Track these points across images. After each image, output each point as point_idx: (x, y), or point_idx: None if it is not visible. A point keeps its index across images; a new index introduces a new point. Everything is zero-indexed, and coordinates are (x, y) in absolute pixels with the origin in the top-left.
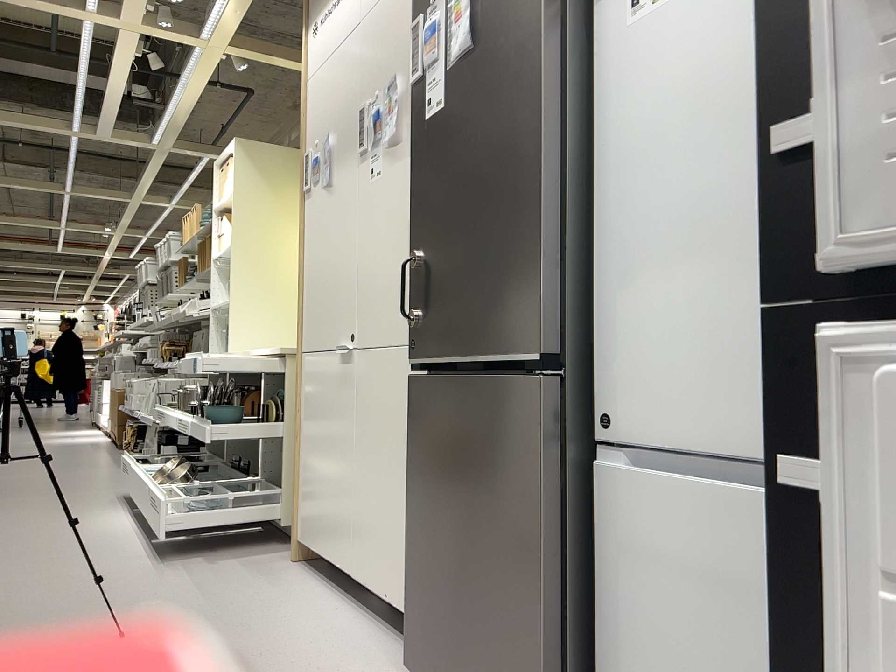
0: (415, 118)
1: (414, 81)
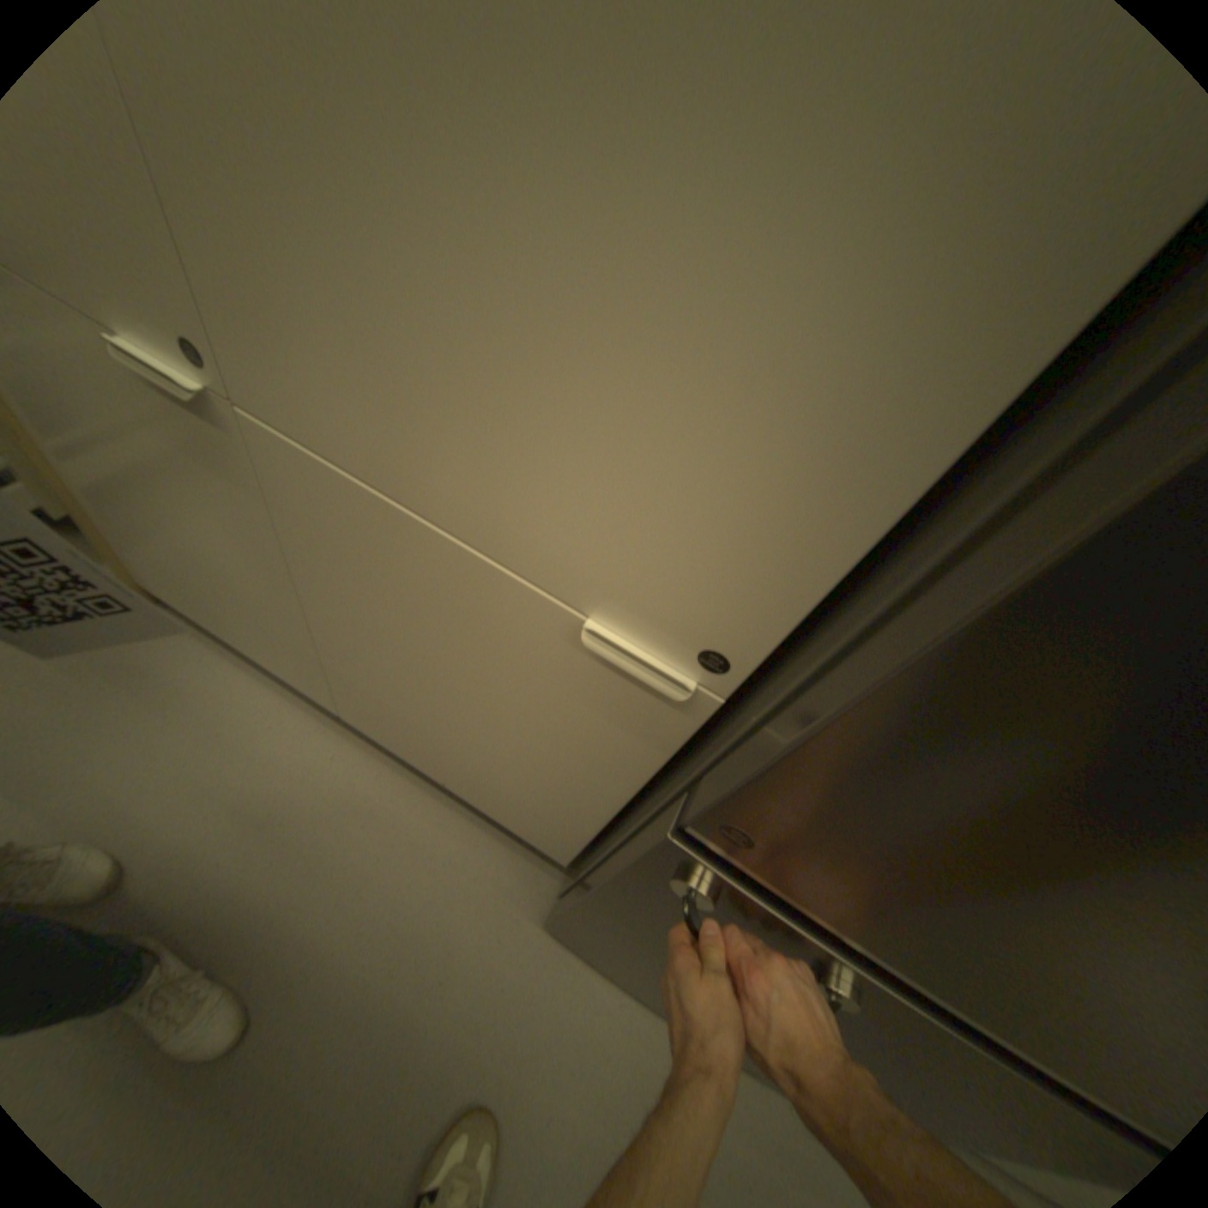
0: None
1: None
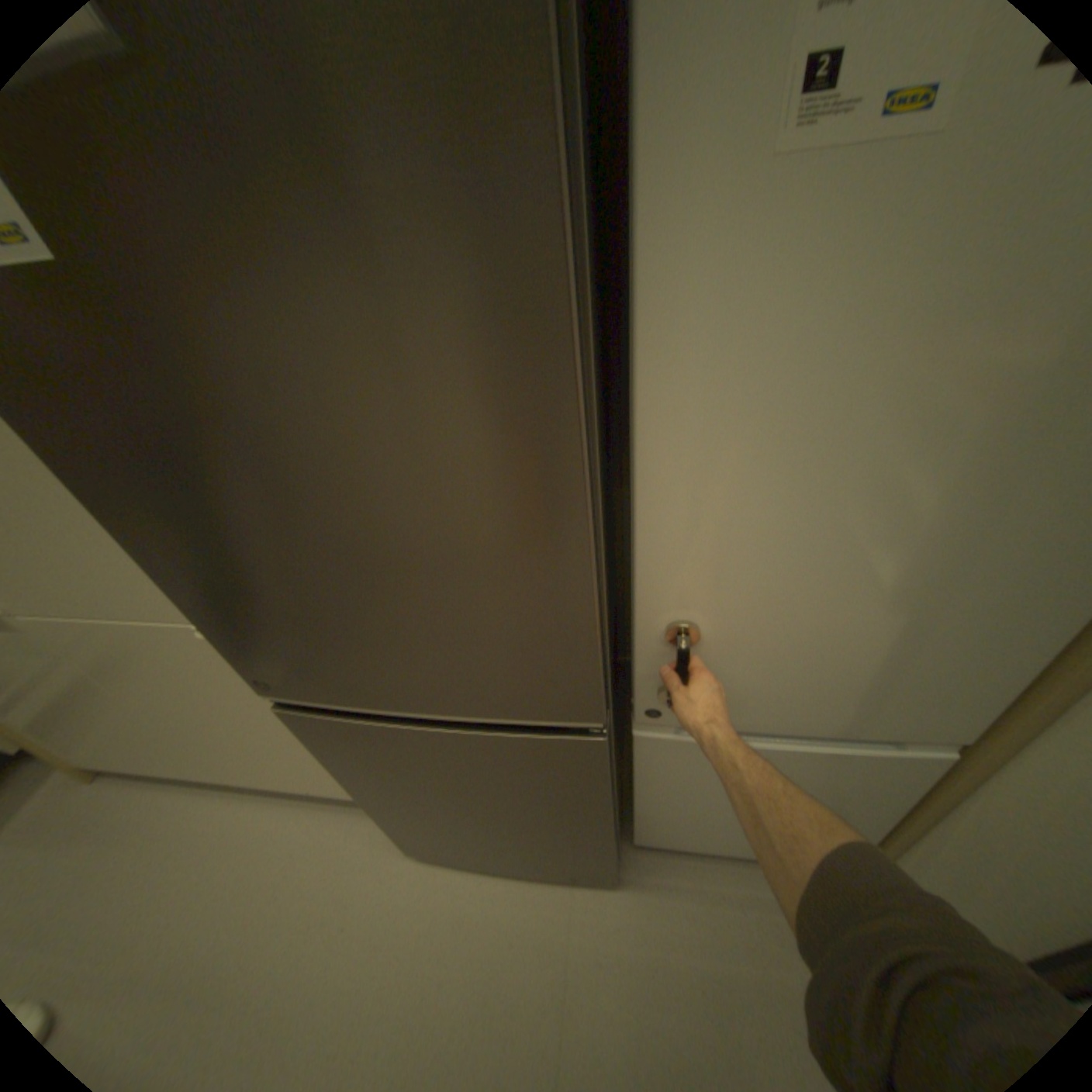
0: None
1: None
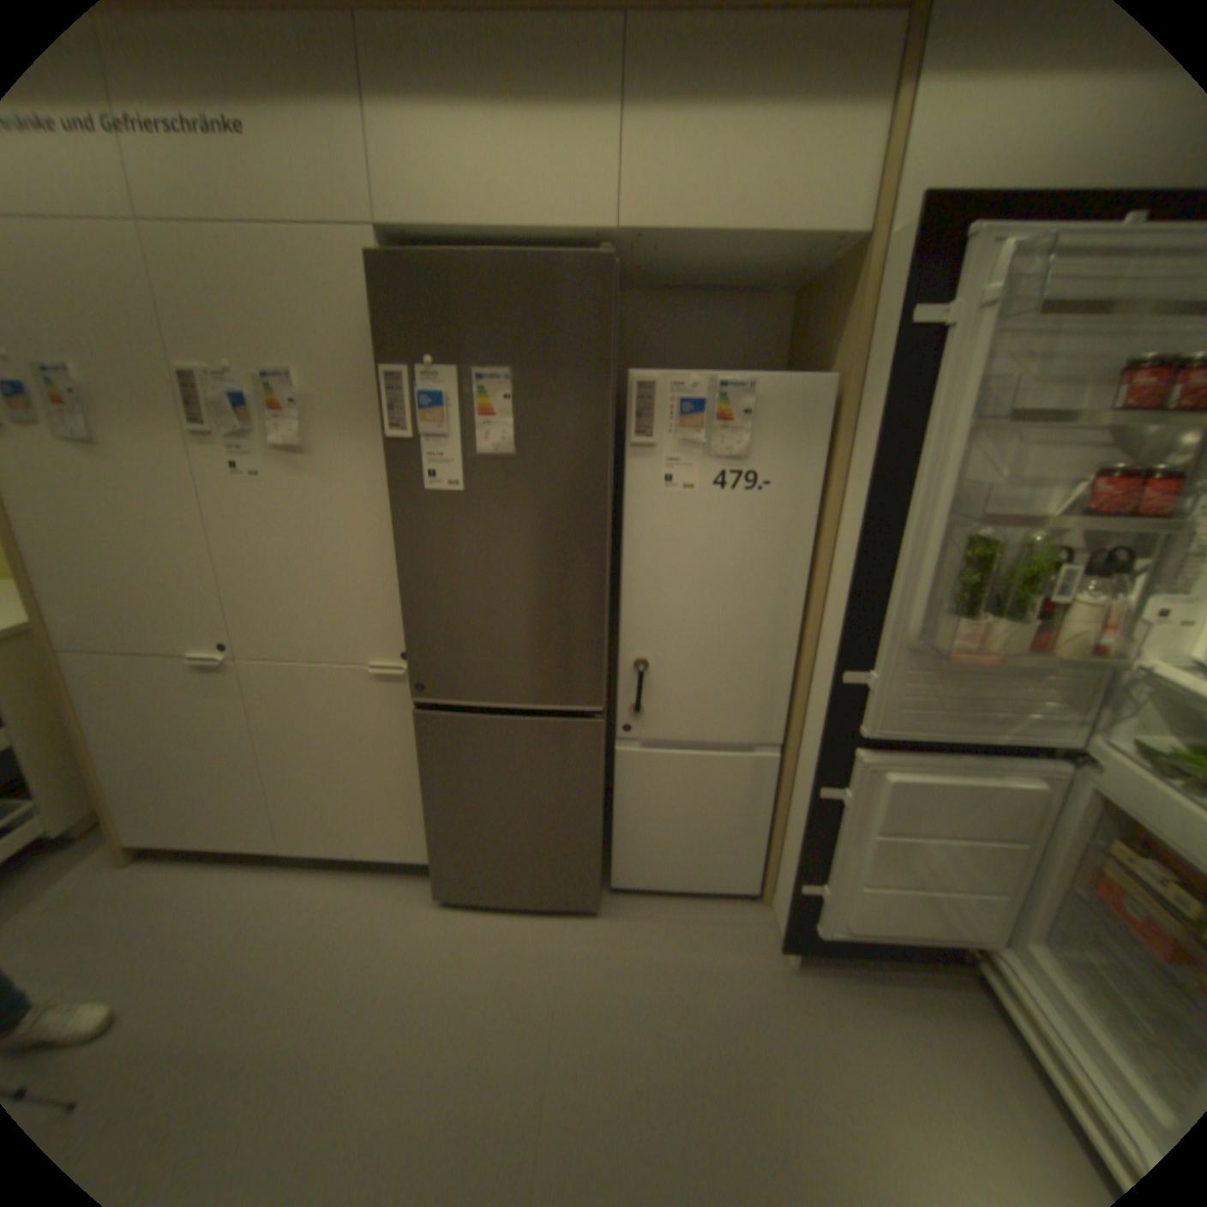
0: (398, 475)
1: (394, 435)
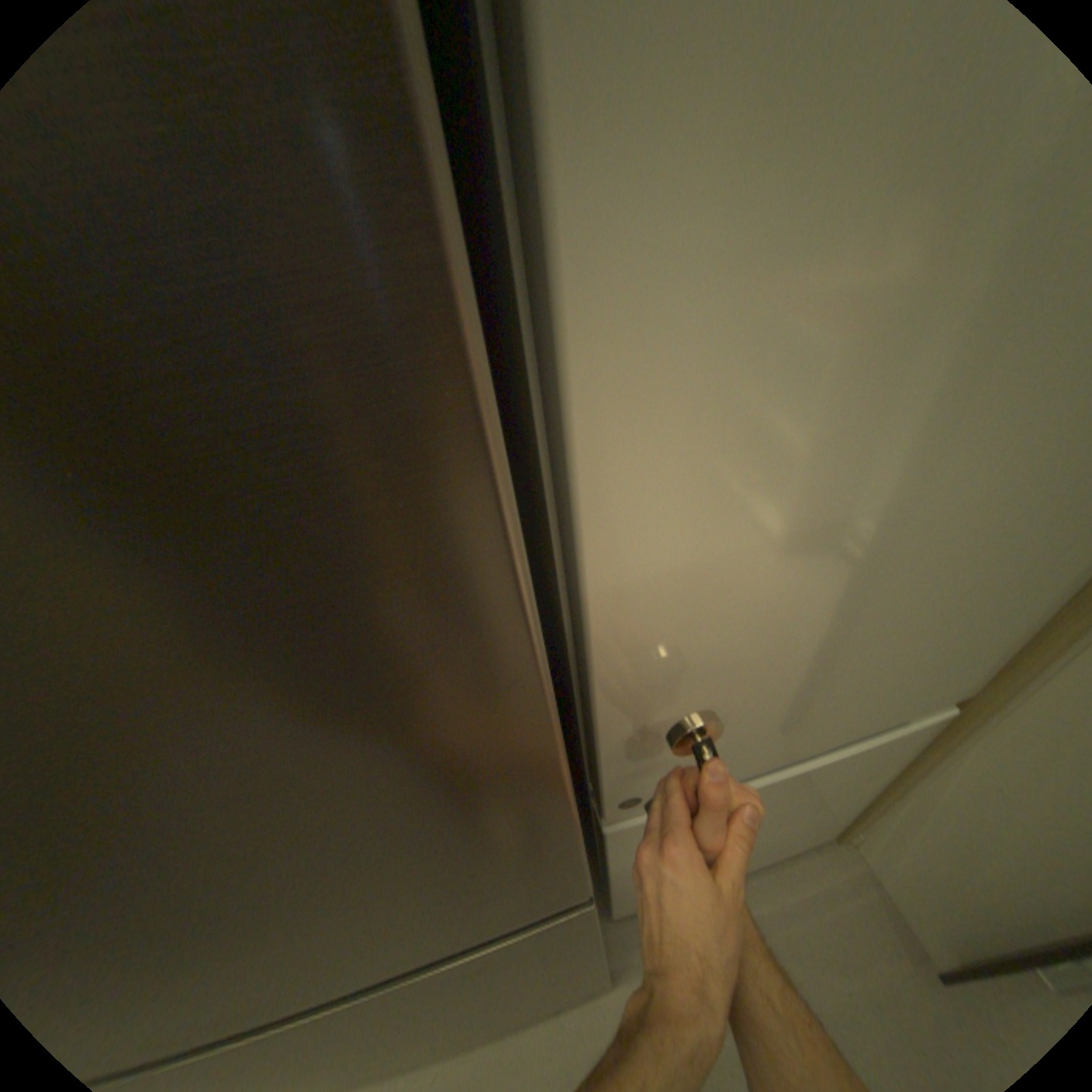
0: None
1: None
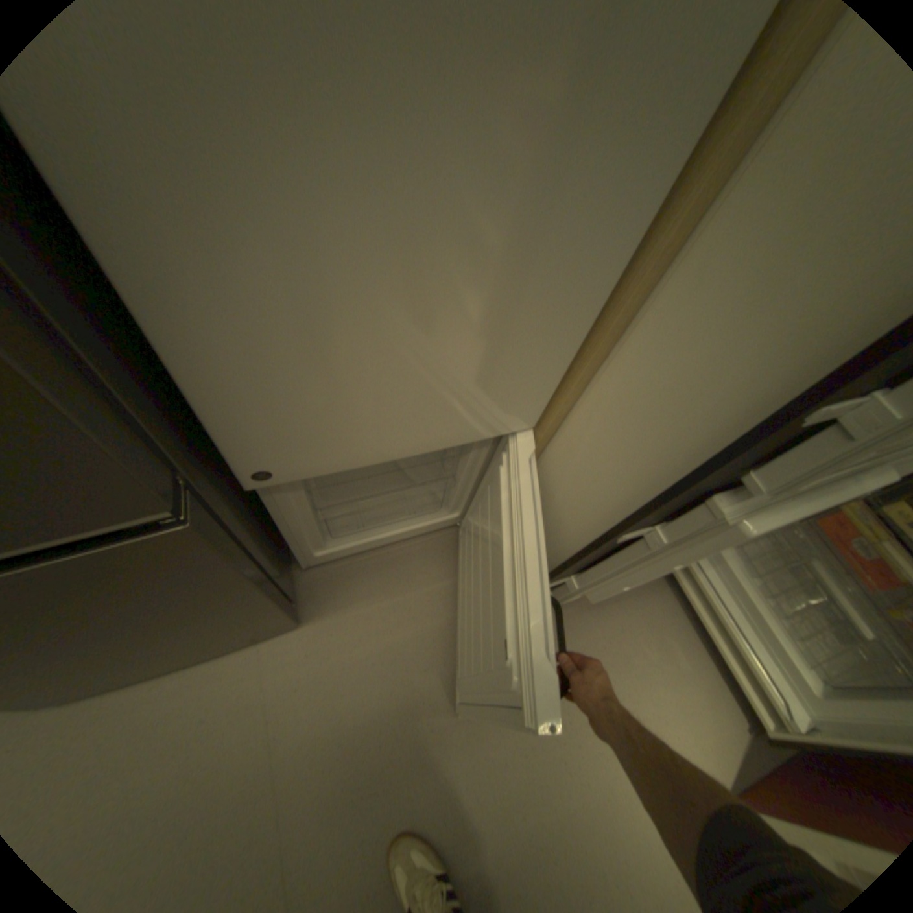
0: None
1: None
